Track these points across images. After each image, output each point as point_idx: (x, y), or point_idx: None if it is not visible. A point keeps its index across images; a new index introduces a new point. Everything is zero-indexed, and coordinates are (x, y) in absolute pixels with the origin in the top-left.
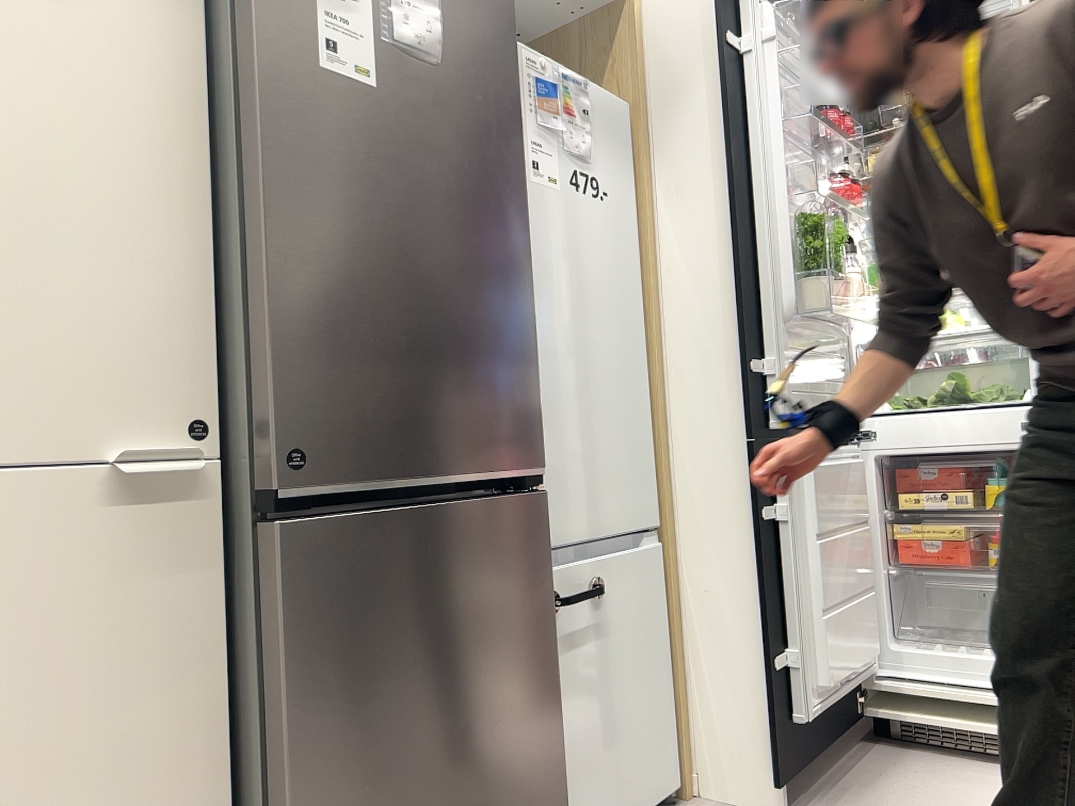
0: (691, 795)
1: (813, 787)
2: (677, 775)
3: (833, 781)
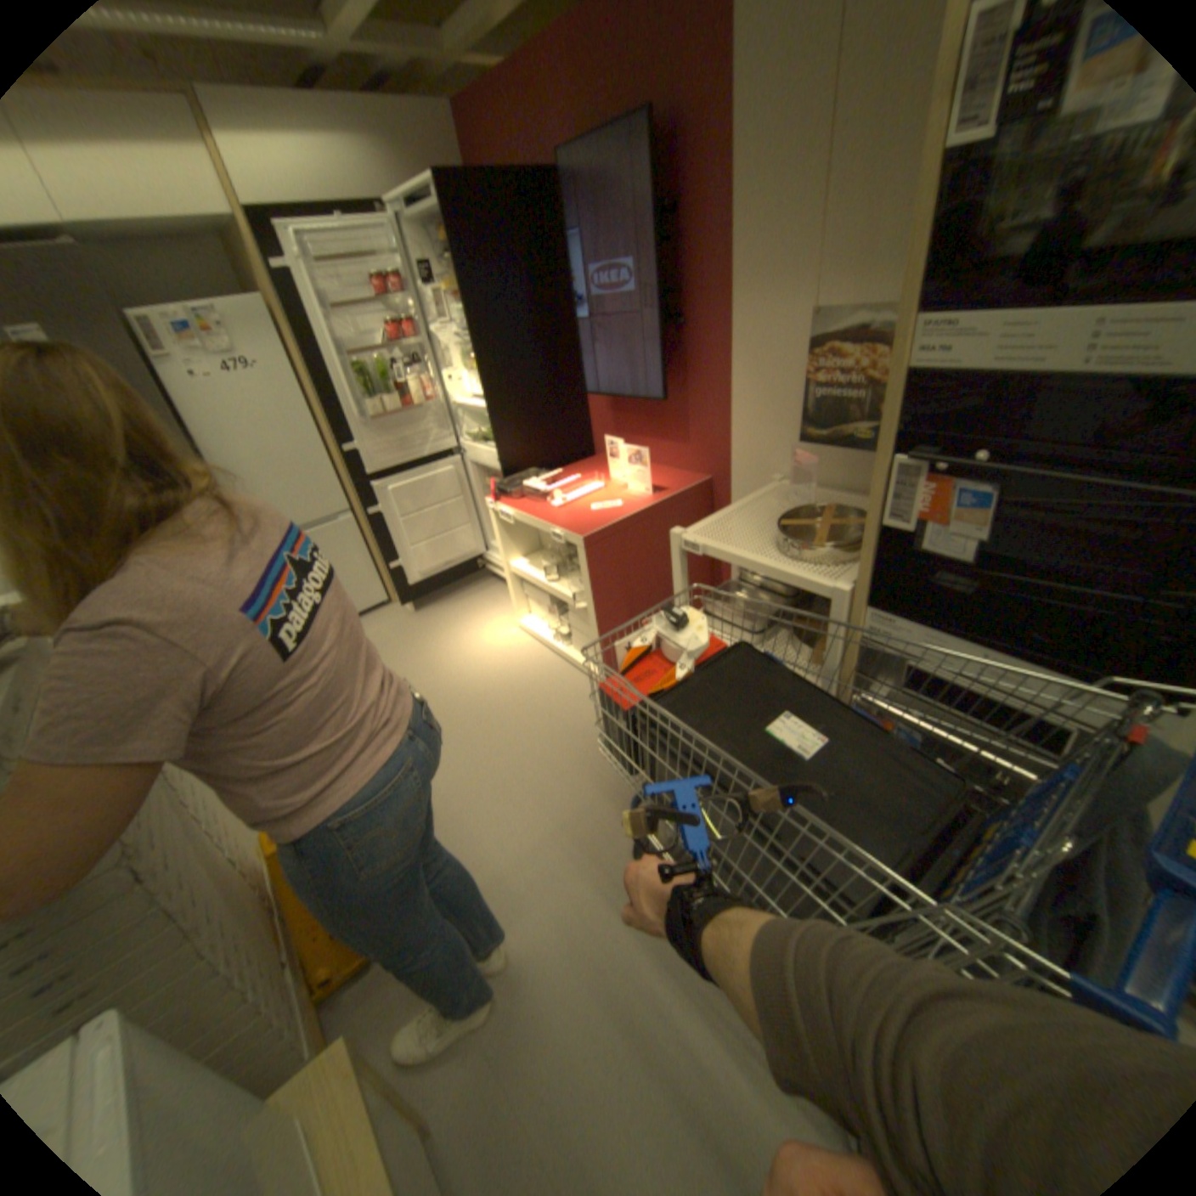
0: (394, 602)
1: (438, 602)
2: (388, 596)
3: (449, 599)
